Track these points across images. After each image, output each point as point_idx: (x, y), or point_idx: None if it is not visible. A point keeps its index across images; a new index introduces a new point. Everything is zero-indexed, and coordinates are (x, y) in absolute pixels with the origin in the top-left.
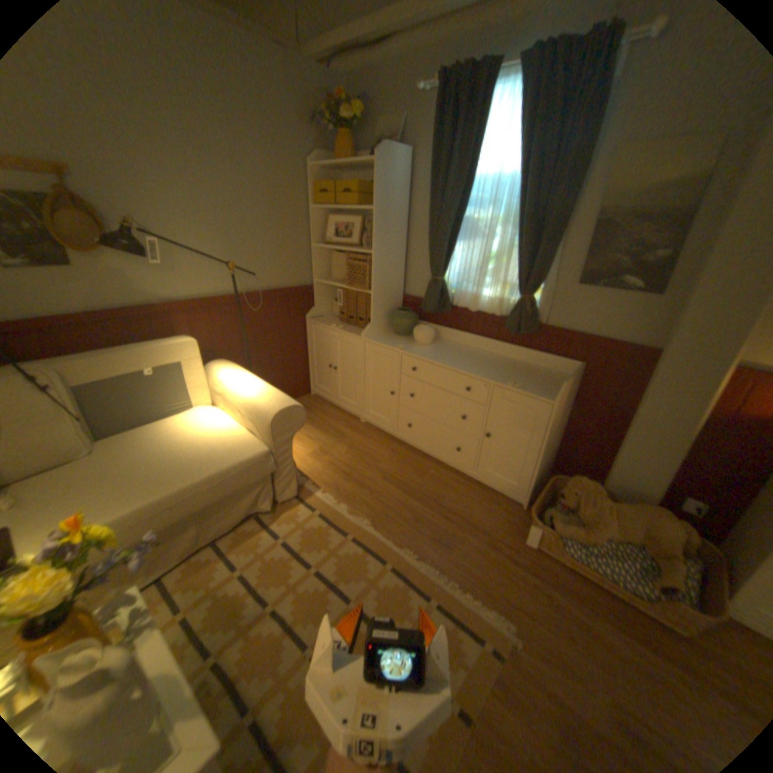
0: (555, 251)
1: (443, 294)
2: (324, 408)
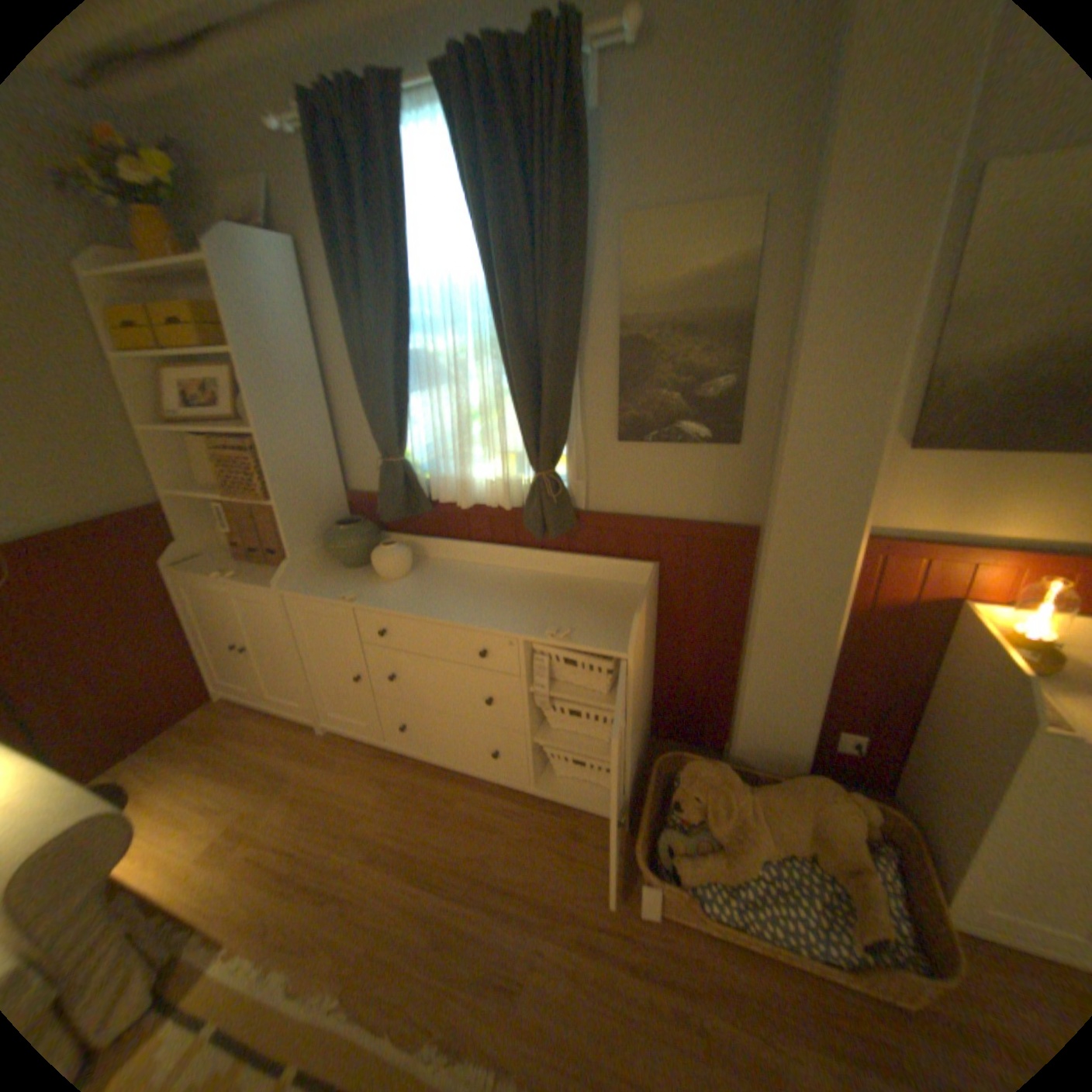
0: (570, 394)
1: (412, 483)
2: (239, 728)
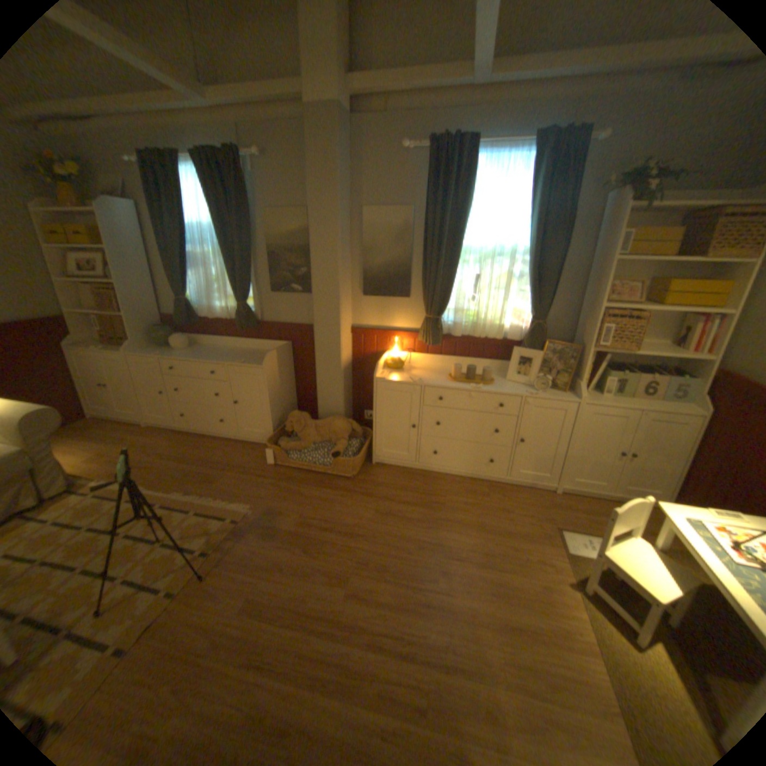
0: (248, 273)
1: (189, 311)
2: (101, 428)
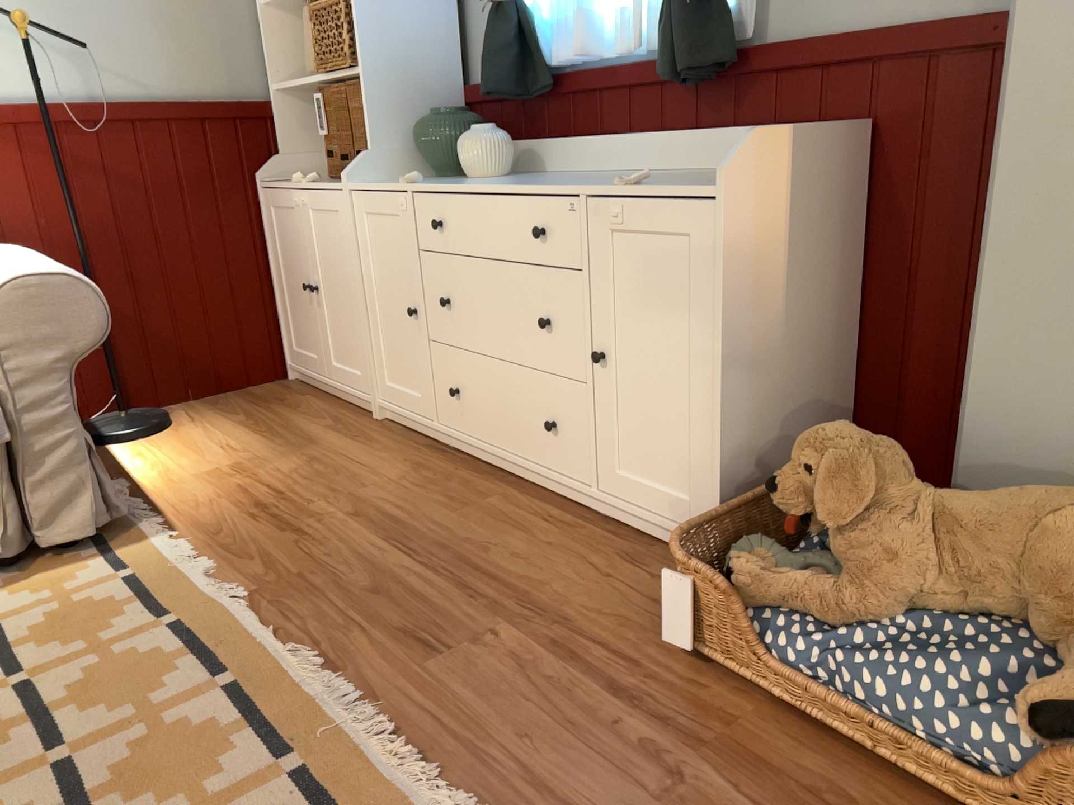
0: None
1: (529, 50)
2: (300, 401)
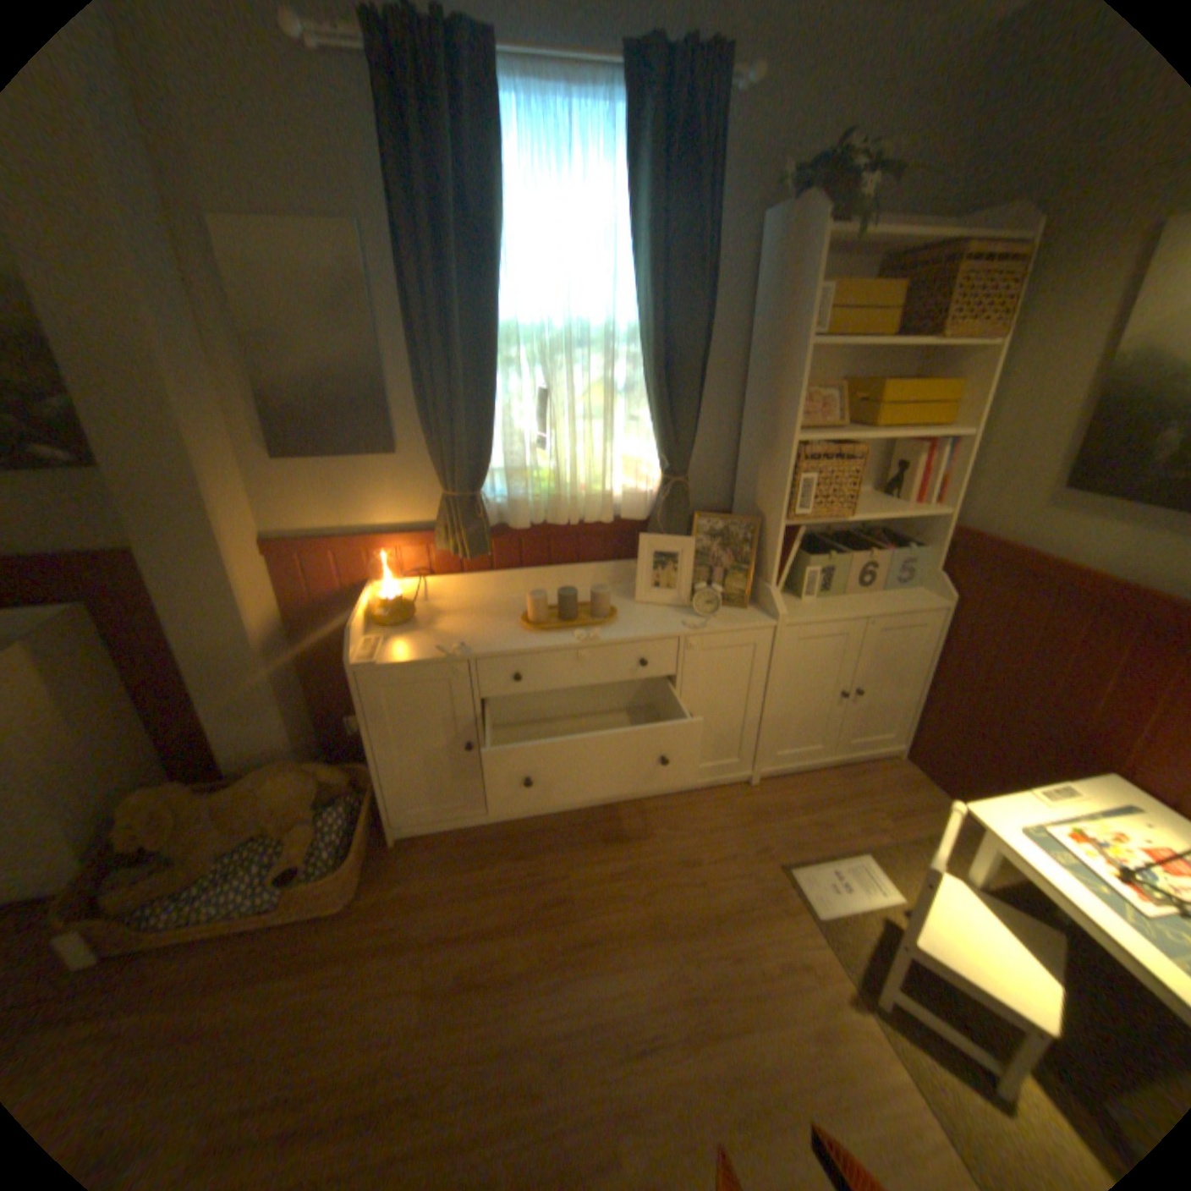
0: None
1: None
2: None
